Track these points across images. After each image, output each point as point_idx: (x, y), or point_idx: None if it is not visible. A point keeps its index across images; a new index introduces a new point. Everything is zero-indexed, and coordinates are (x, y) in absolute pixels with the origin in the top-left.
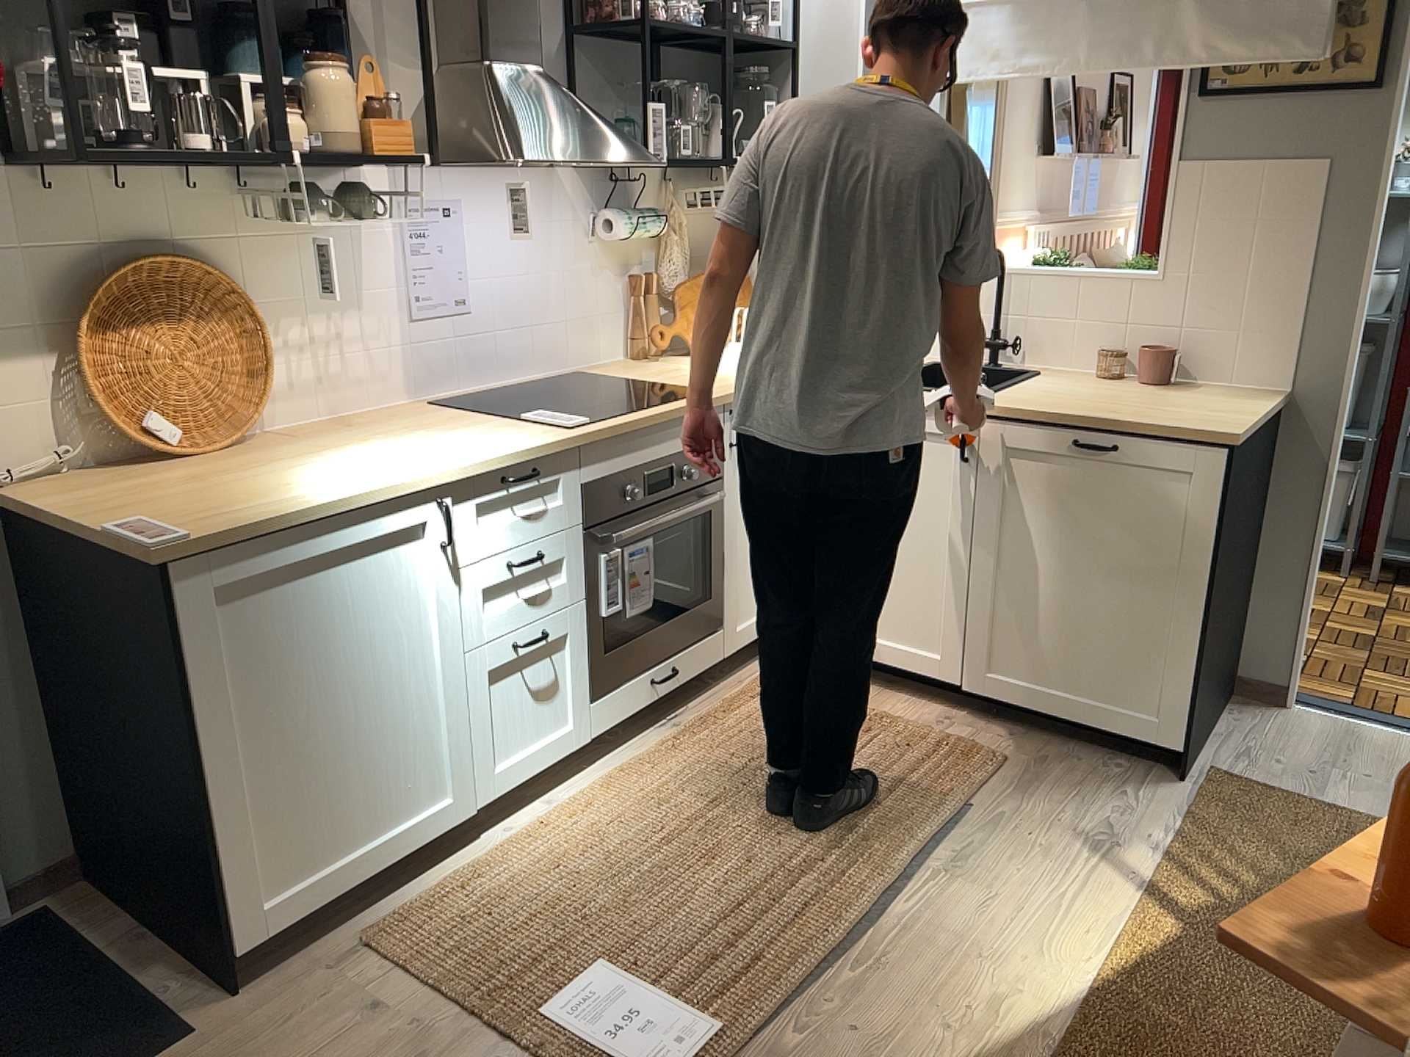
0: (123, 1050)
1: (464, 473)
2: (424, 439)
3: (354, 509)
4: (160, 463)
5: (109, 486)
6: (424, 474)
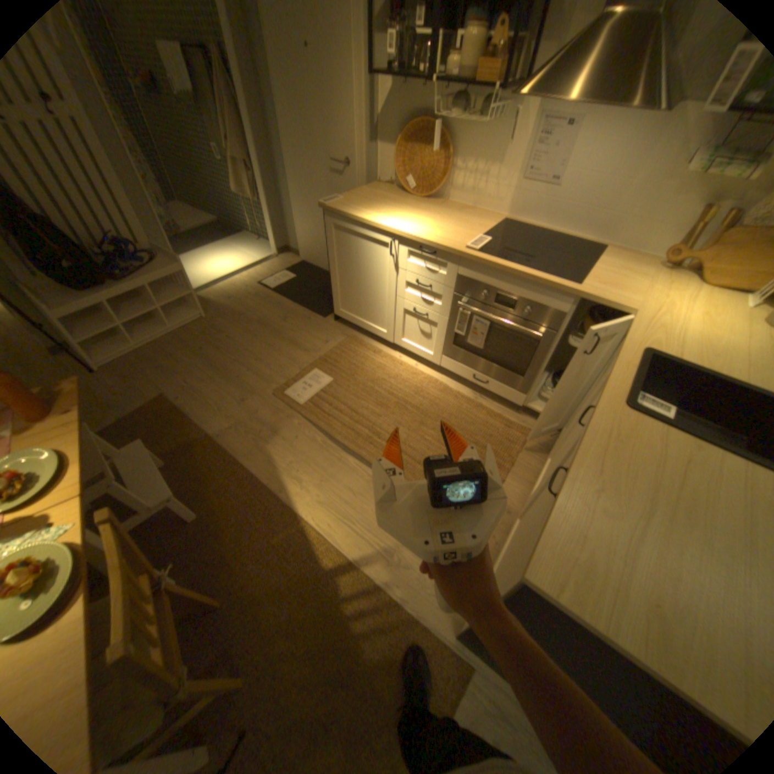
0: (320, 311)
1: (401, 235)
2: (442, 223)
3: (365, 224)
4: (400, 192)
5: (380, 192)
6: (389, 227)
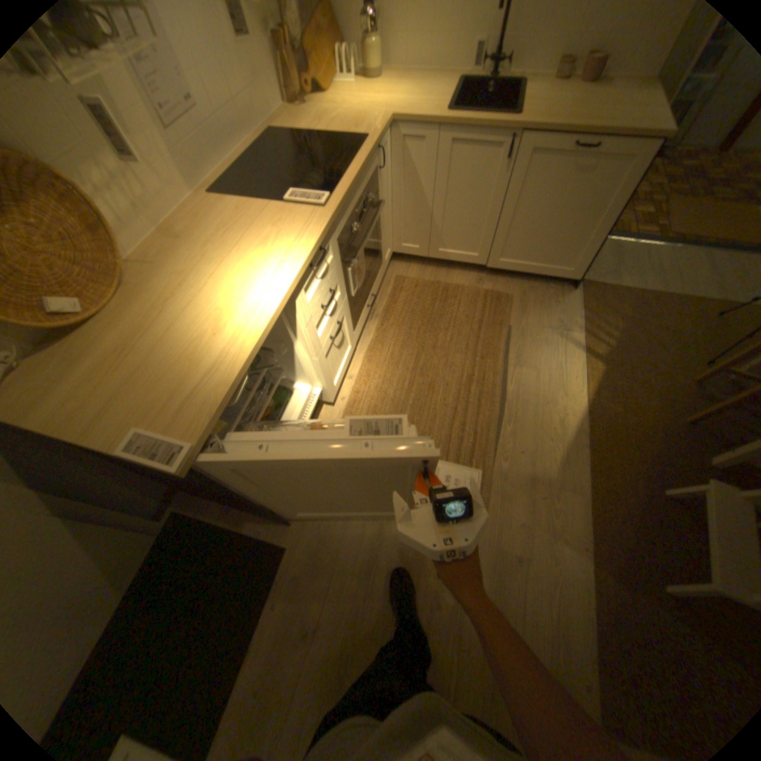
0: (261, 569)
1: (298, 277)
2: (241, 241)
3: (260, 343)
4: (80, 329)
5: (64, 373)
6: (281, 293)
